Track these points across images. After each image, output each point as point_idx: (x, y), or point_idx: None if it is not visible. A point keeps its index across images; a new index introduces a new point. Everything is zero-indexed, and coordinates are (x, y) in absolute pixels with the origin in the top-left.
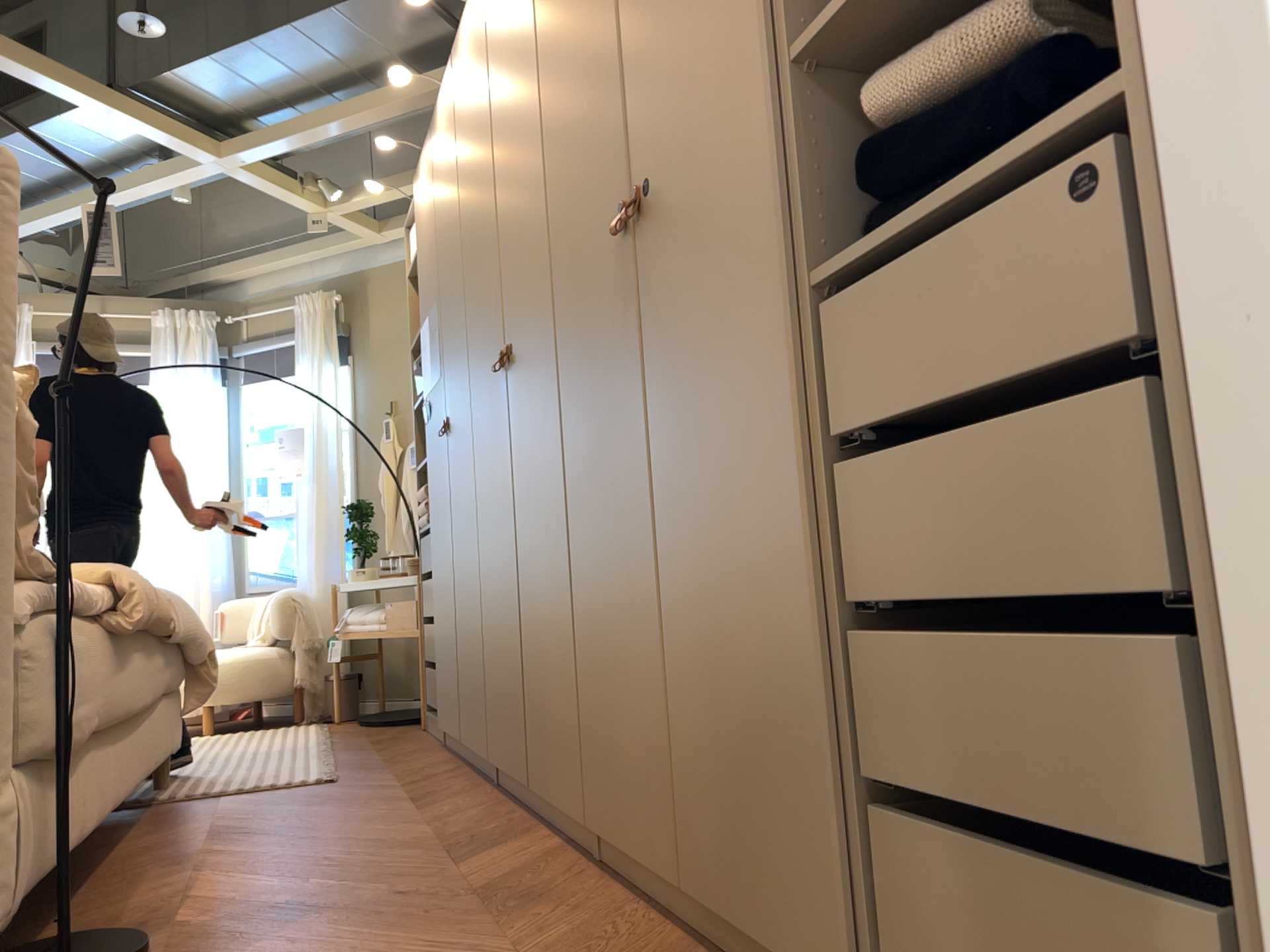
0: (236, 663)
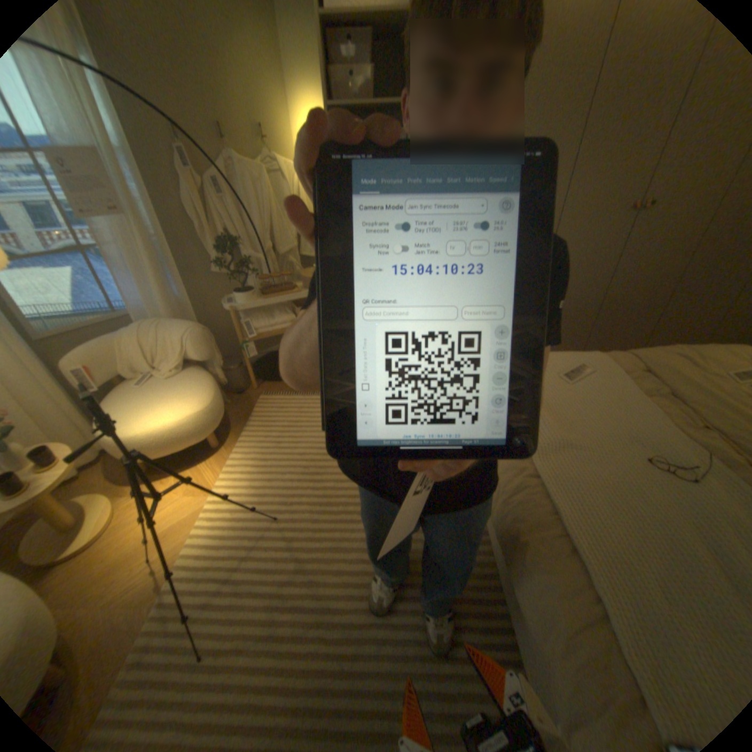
0: (215, 399)
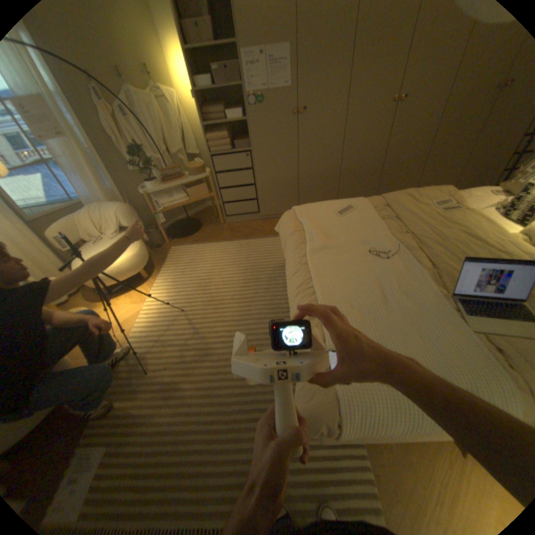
0: (141, 249)
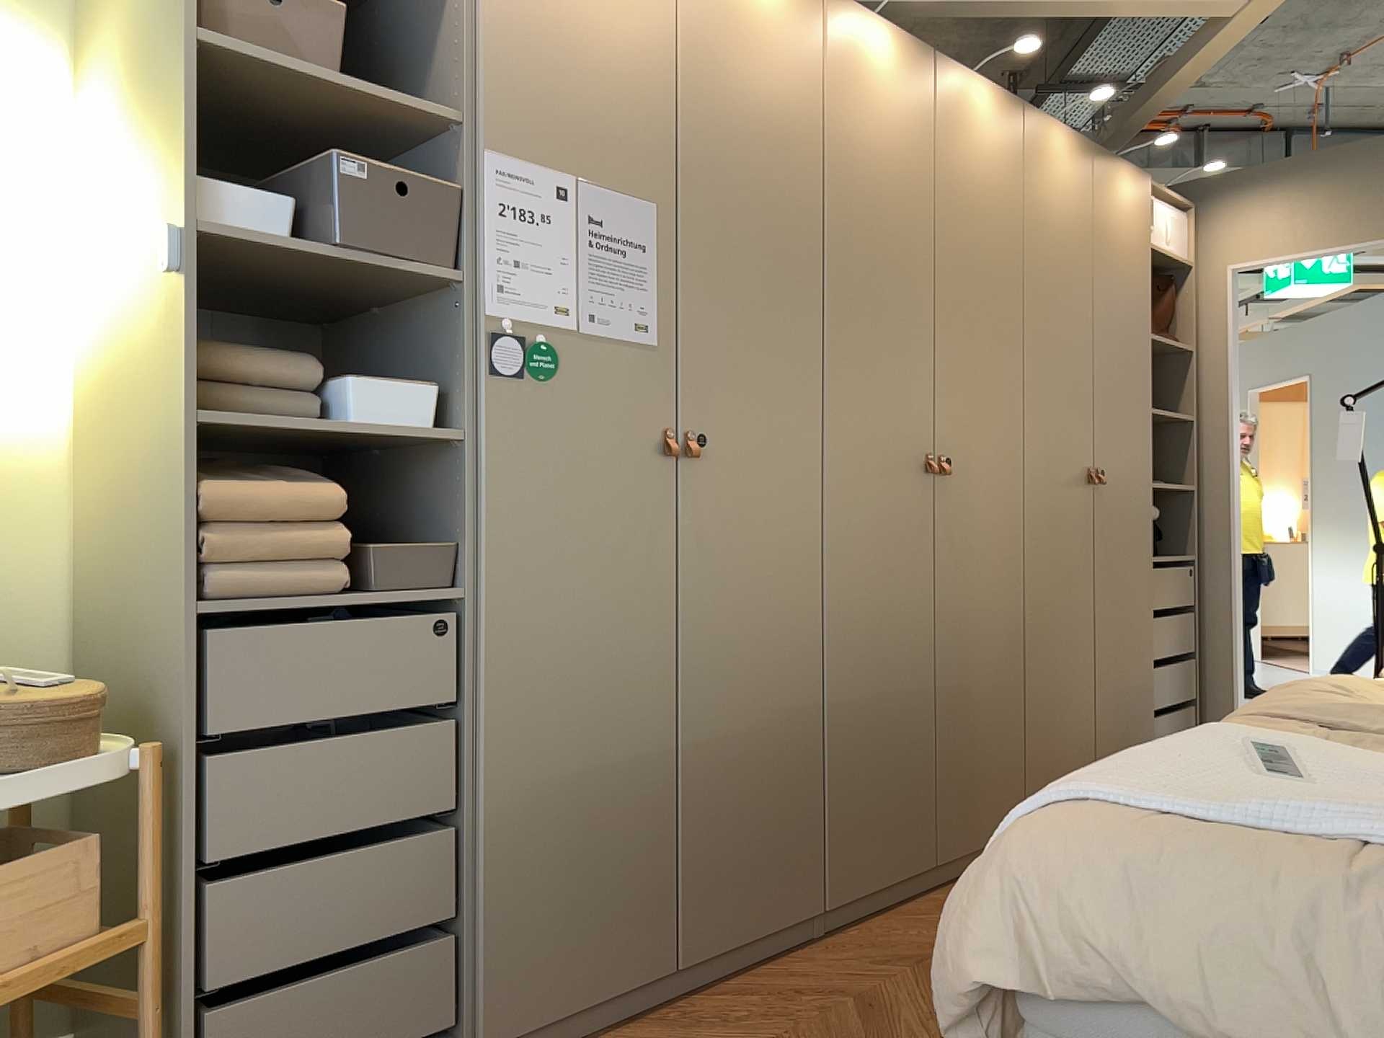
0: None
